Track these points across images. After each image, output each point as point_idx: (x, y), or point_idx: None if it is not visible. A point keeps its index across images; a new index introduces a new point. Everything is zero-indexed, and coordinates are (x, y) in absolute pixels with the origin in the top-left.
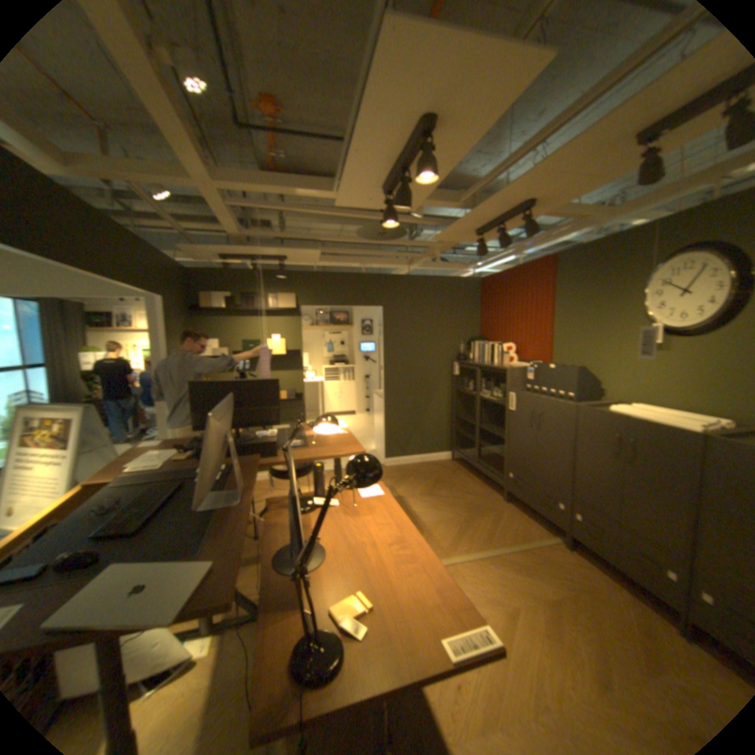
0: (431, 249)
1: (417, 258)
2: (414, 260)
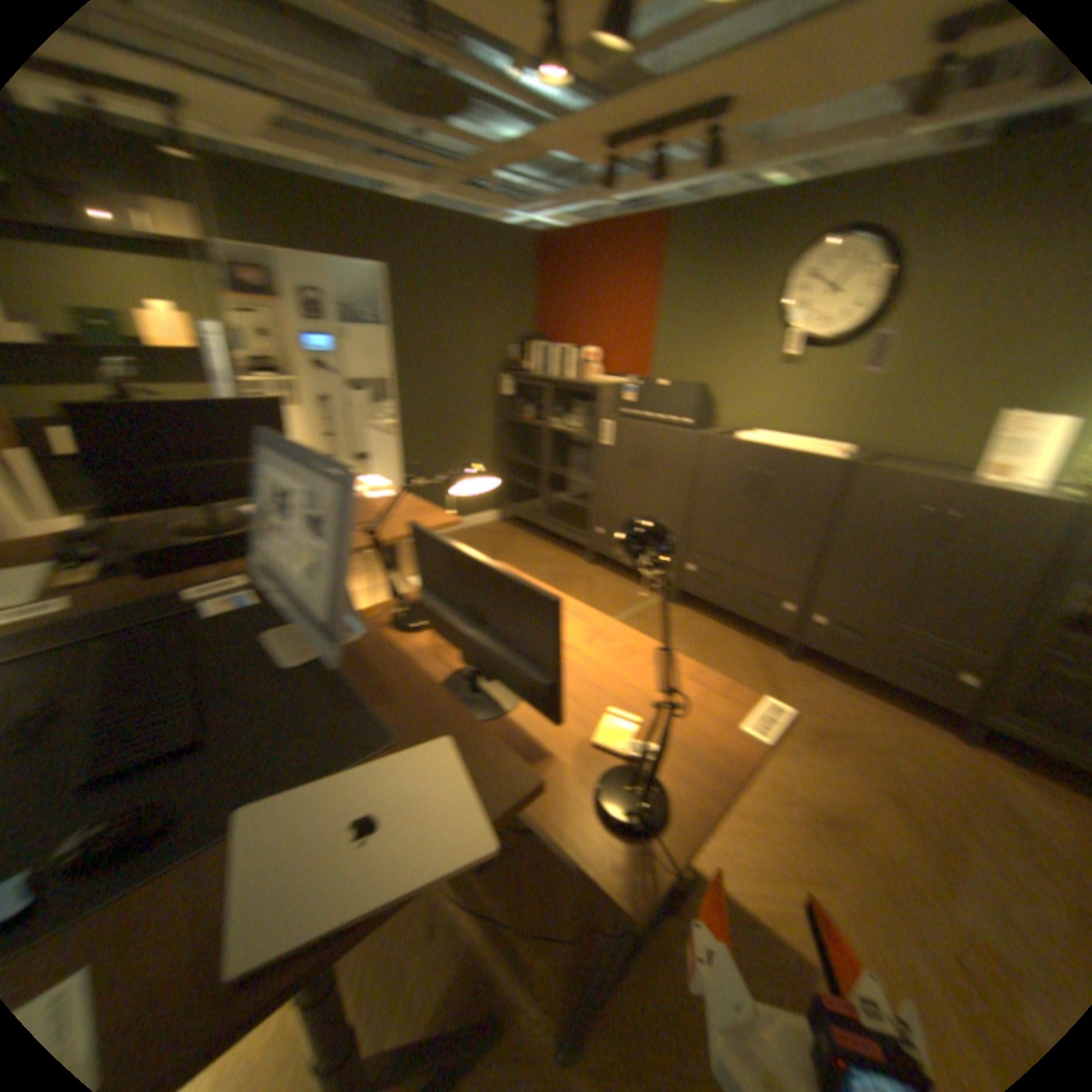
0: (485, 158)
1: (449, 172)
2: (442, 176)
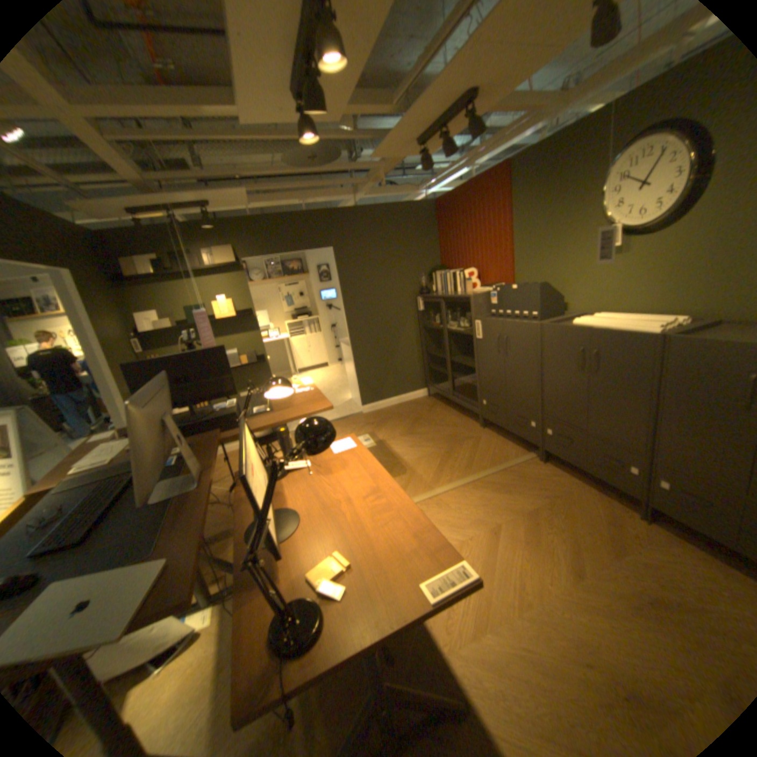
0: (373, 171)
1: (361, 185)
2: (358, 187)
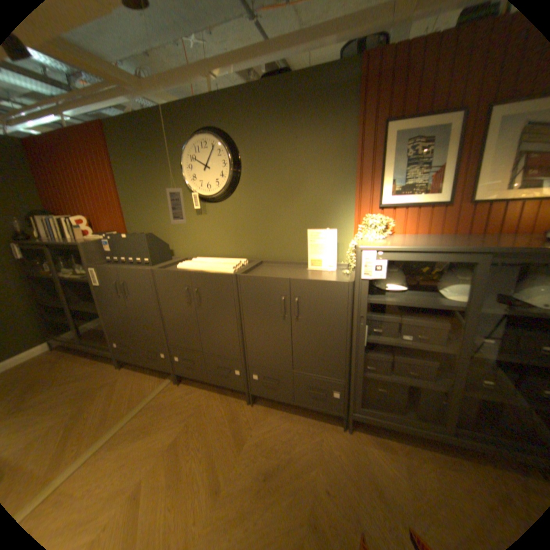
0: None
1: None
2: None
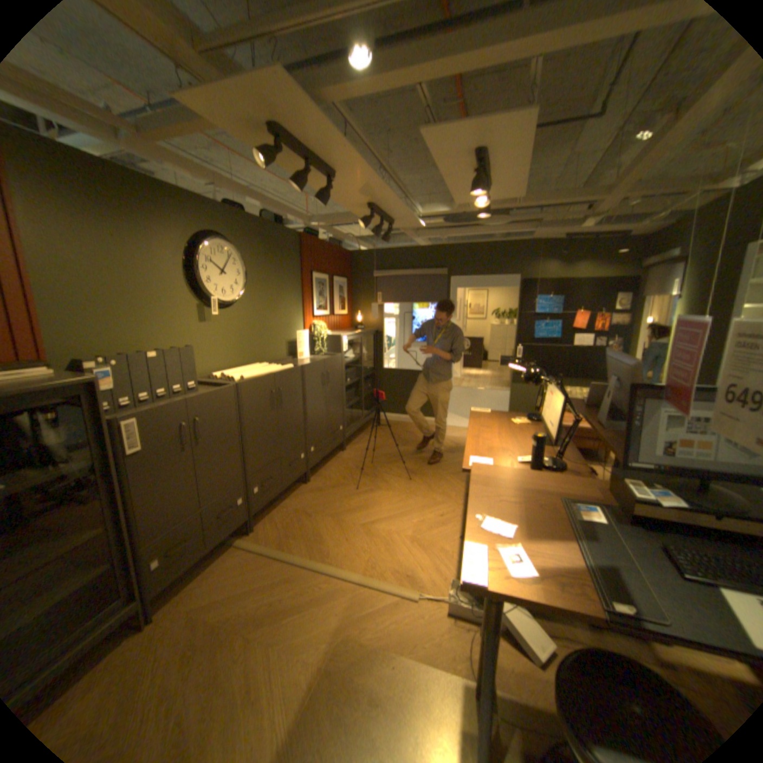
0: None
1: None
2: None
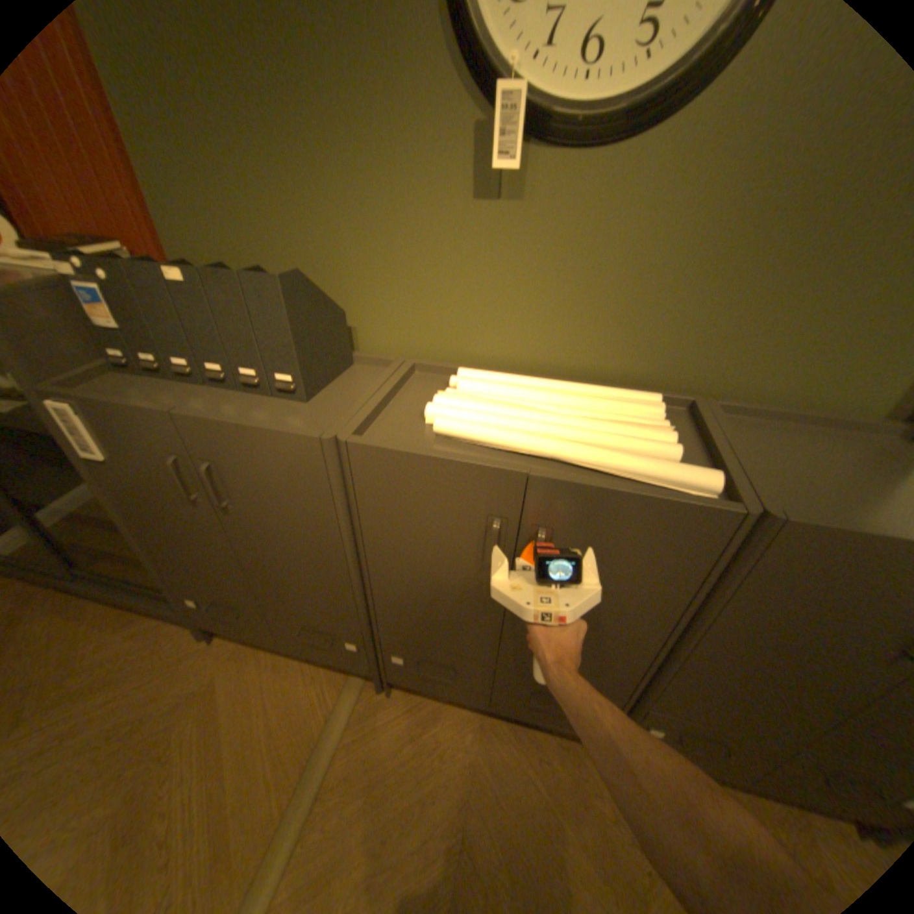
0: None
1: None
2: None
